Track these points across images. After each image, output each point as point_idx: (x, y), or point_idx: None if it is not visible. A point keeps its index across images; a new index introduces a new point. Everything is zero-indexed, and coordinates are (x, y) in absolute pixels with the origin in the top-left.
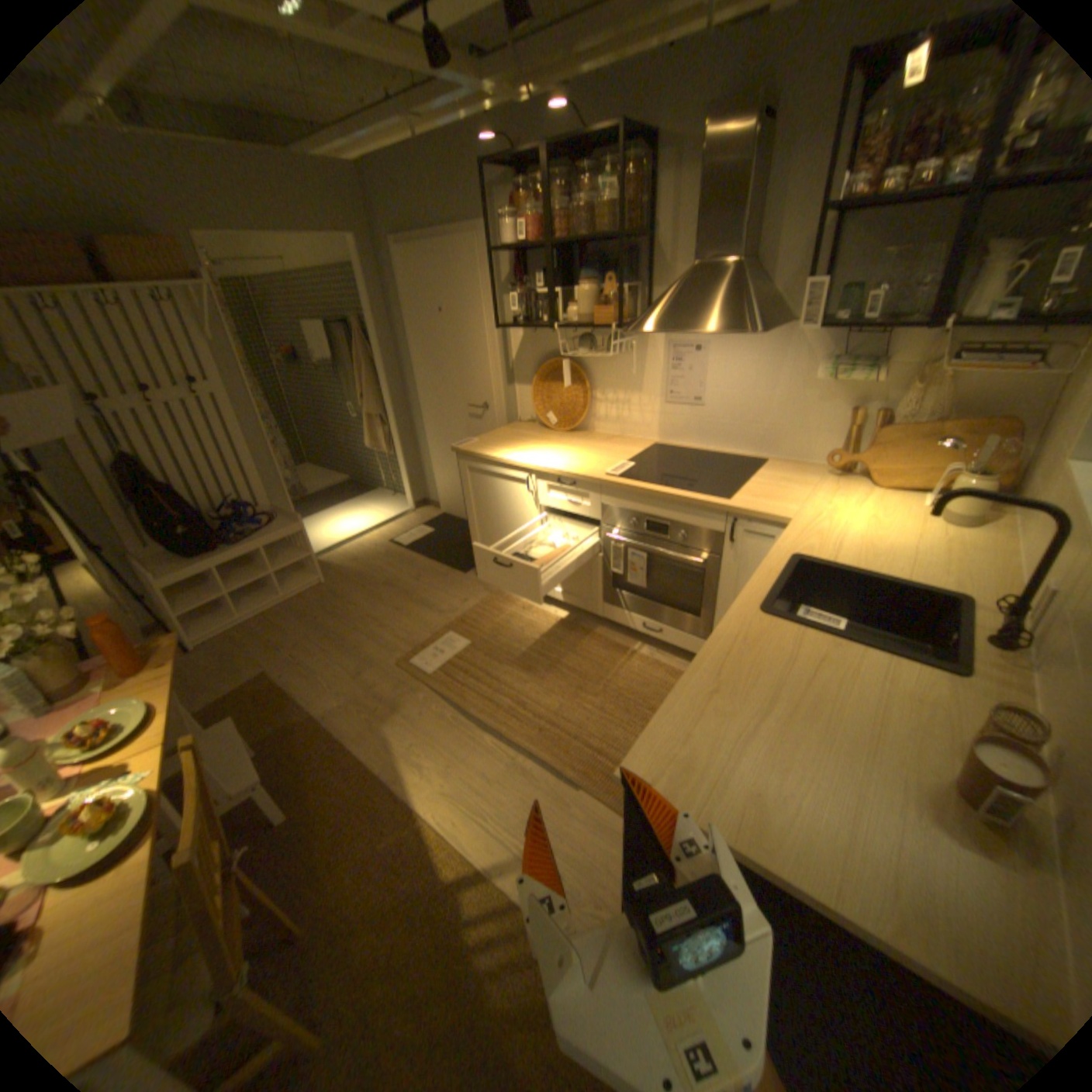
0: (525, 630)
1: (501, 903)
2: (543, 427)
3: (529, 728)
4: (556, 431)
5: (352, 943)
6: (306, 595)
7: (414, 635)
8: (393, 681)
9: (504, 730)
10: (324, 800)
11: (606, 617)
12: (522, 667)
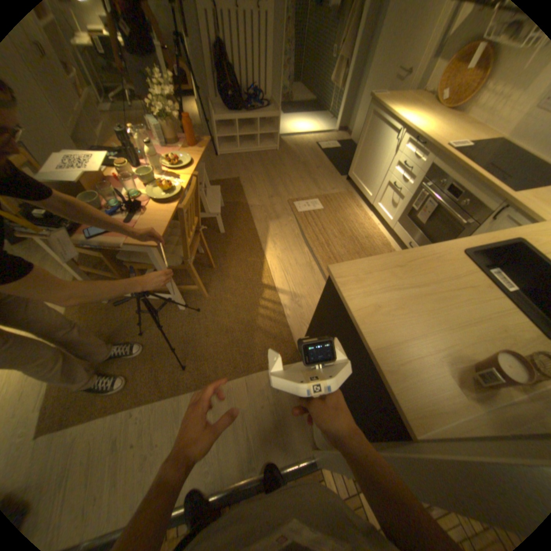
0: (350, 216)
1: (277, 301)
2: (436, 100)
3: (324, 255)
4: (442, 106)
5: (227, 280)
6: (268, 153)
7: (301, 193)
8: (282, 207)
9: (314, 250)
10: (238, 235)
11: (394, 231)
12: (338, 231)
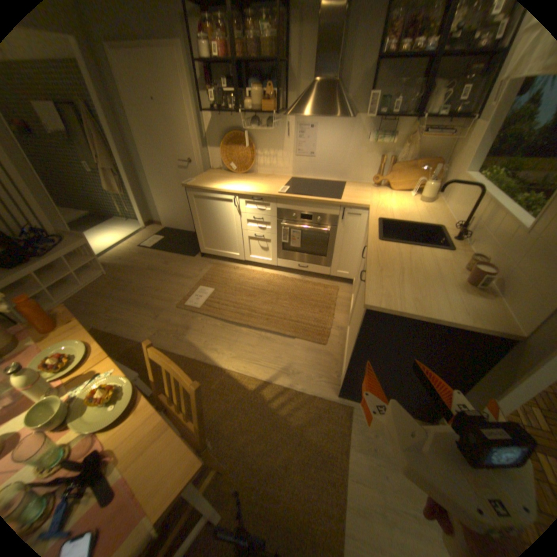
0: (240, 278)
1: (280, 388)
2: (228, 171)
3: (261, 319)
4: (237, 173)
5: (219, 426)
6: (97, 282)
7: (180, 291)
8: (179, 315)
9: (250, 323)
10: None
11: (279, 265)
12: (246, 295)
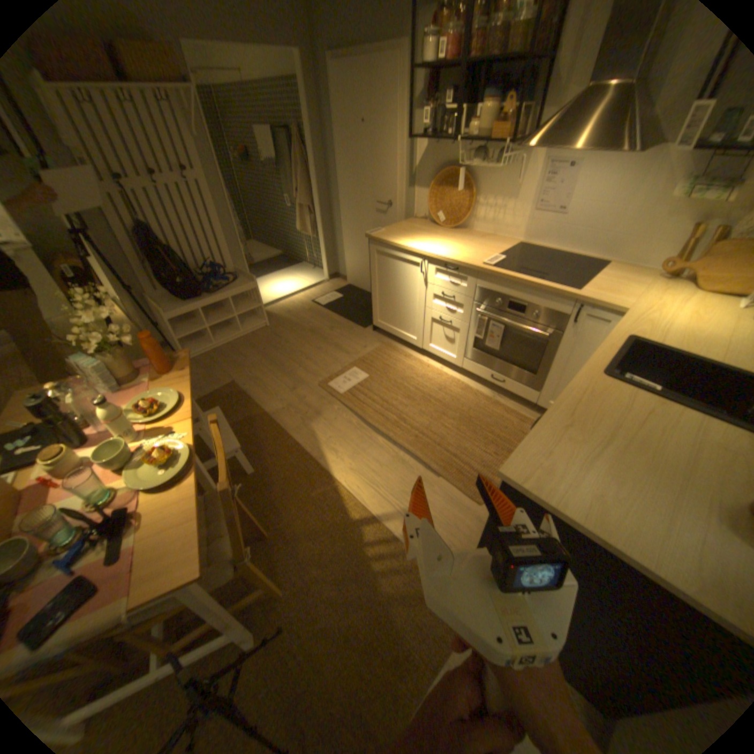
0: (406, 371)
1: (388, 537)
2: (433, 224)
3: (408, 435)
4: (443, 227)
5: (298, 546)
6: (257, 333)
7: (330, 367)
8: (317, 396)
9: (391, 435)
10: (277, 463)
11: (464, 368)
12: (403, 396)
